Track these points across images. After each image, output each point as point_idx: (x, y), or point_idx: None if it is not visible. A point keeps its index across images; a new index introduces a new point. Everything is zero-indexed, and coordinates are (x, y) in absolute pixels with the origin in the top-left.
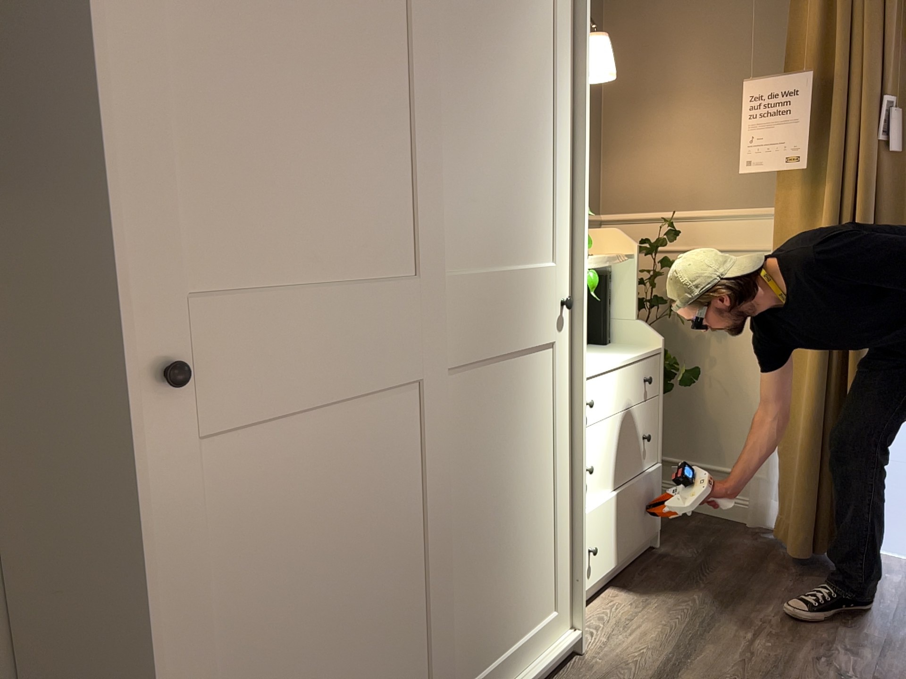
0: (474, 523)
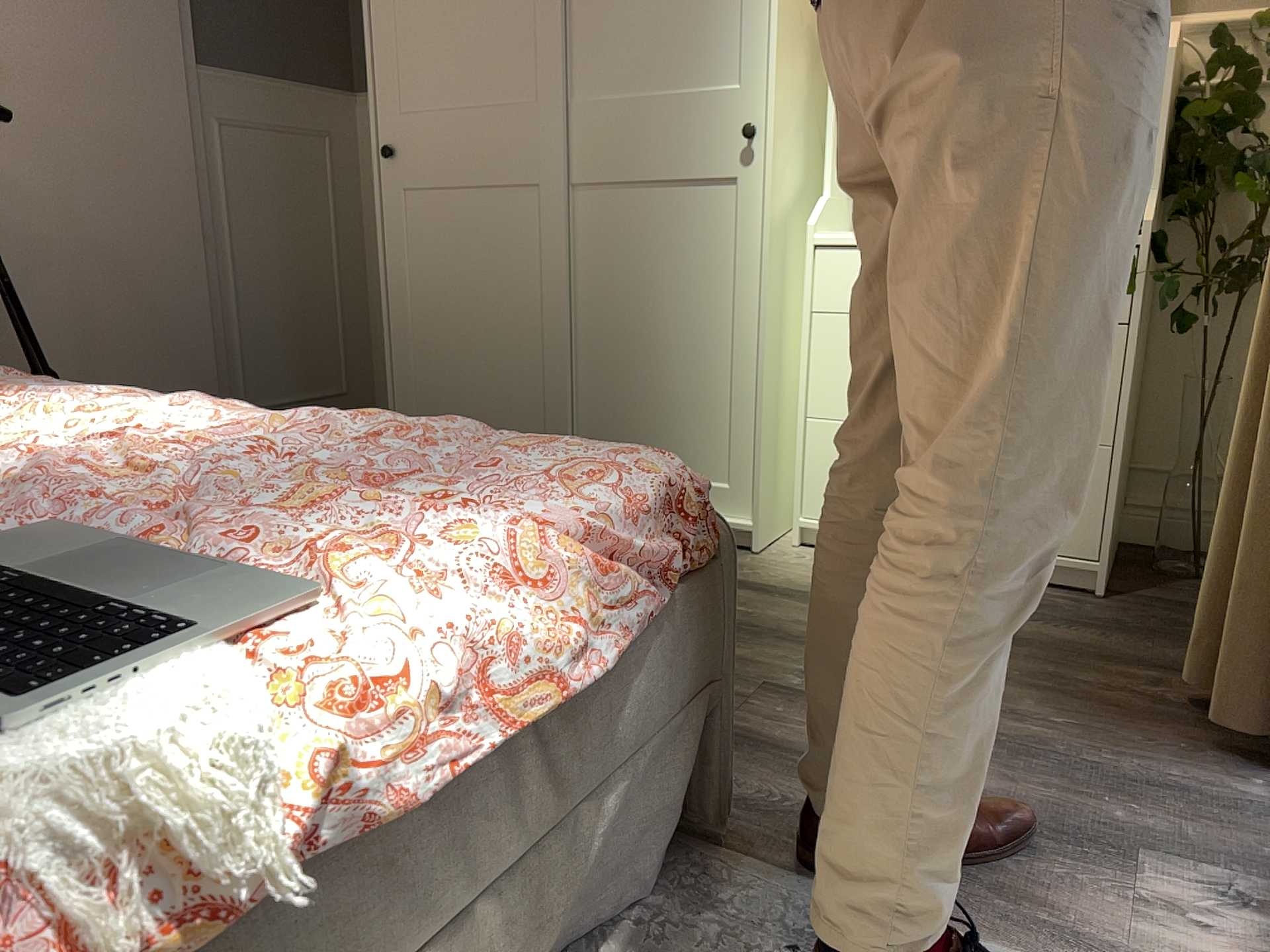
0: (608, 344)
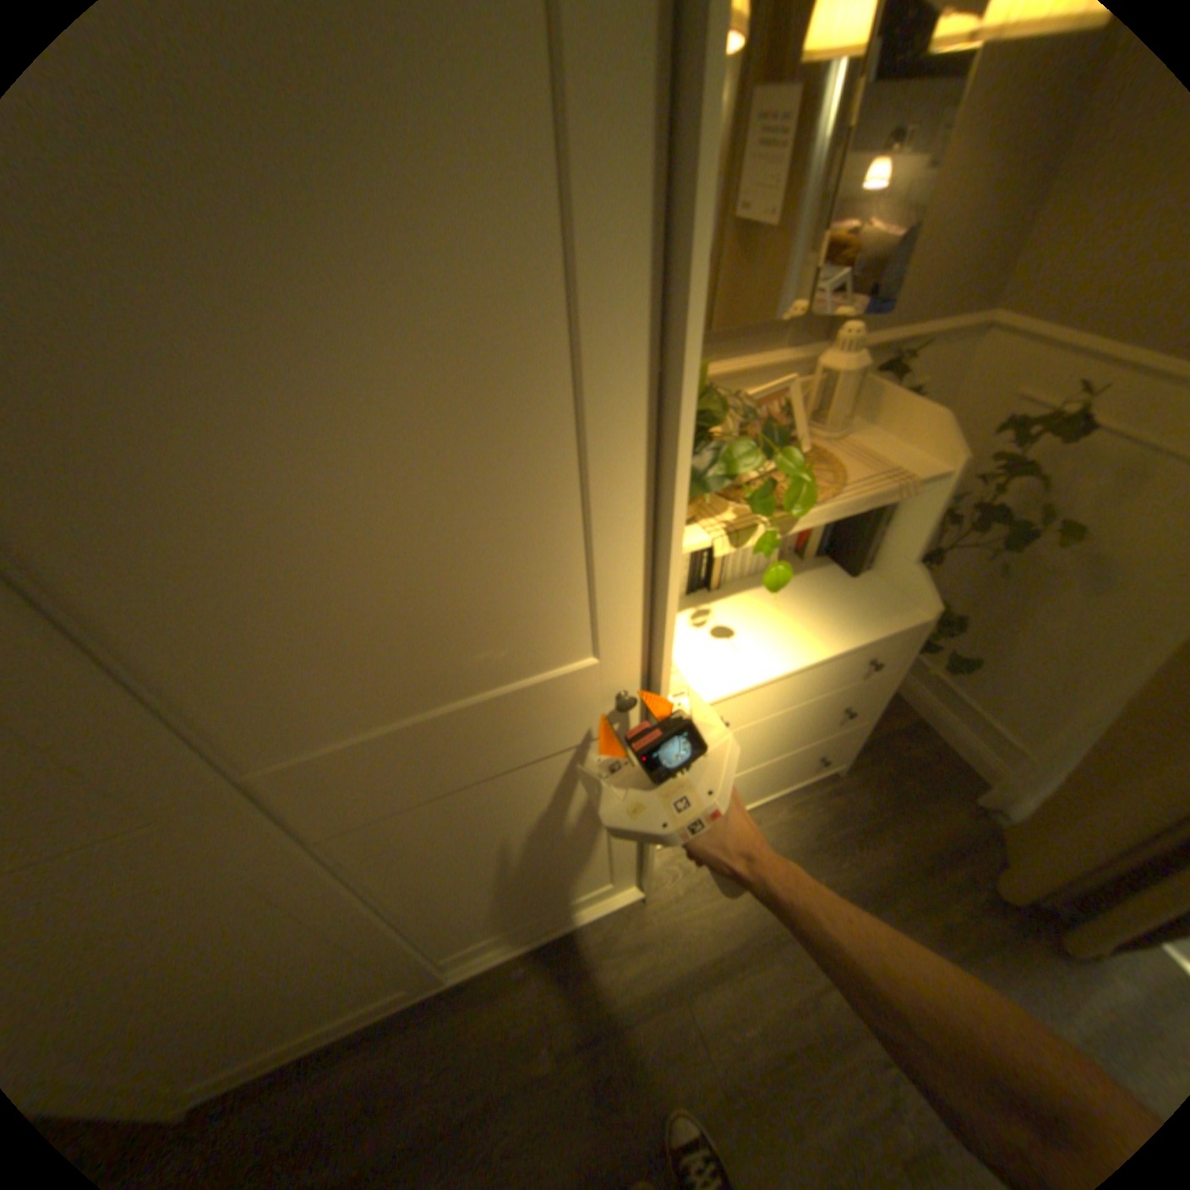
0: (449, 901)
